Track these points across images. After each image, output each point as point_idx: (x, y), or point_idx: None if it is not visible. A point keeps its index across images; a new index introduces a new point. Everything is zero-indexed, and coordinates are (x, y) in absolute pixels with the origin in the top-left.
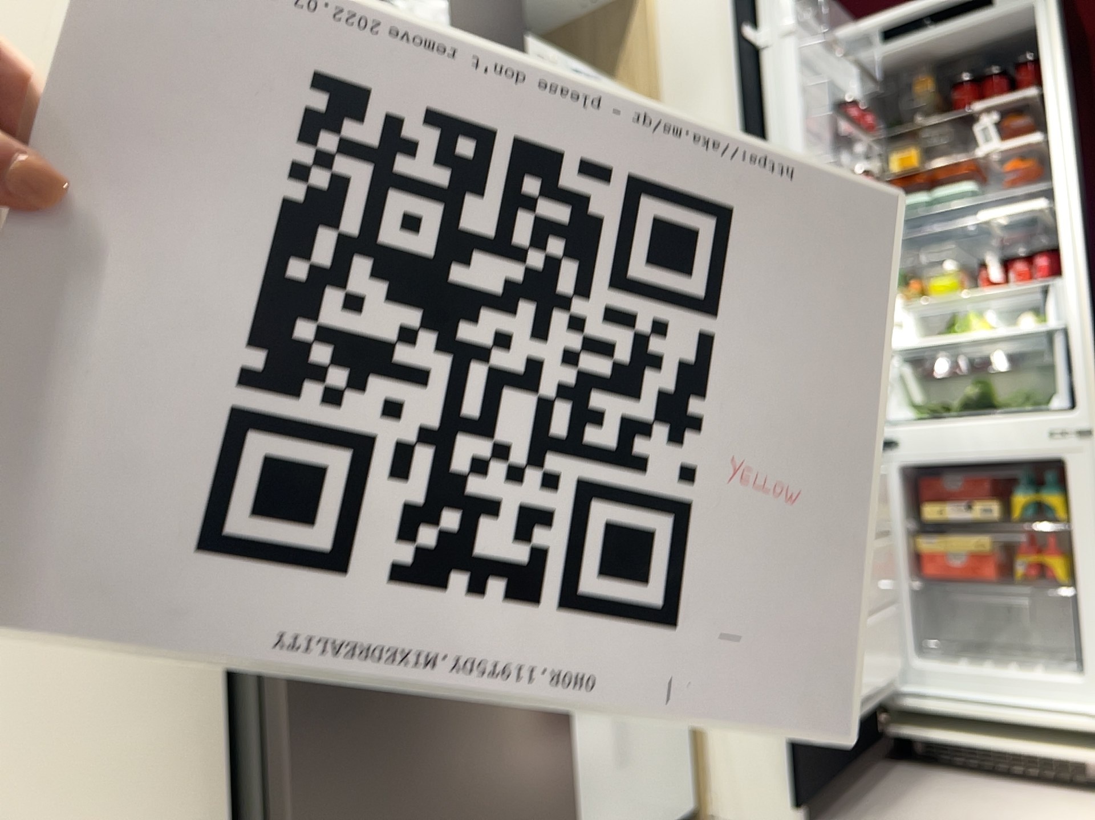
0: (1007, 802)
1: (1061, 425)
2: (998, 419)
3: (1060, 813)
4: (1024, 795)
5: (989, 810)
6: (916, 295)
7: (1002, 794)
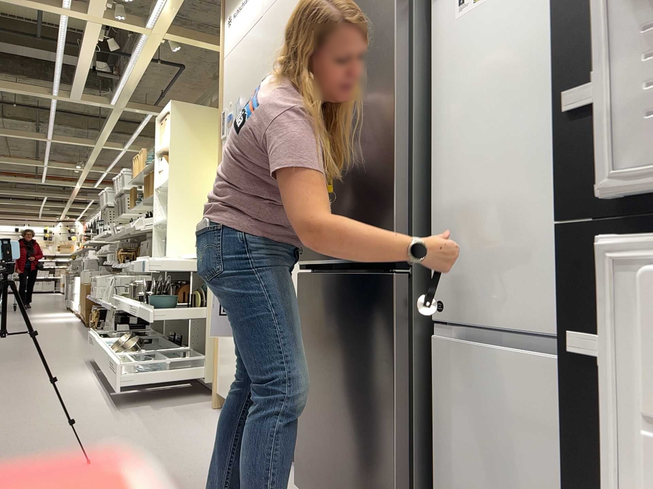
0: None
1: None
2: None
3: None
4: None
5: None
6: None
7: None
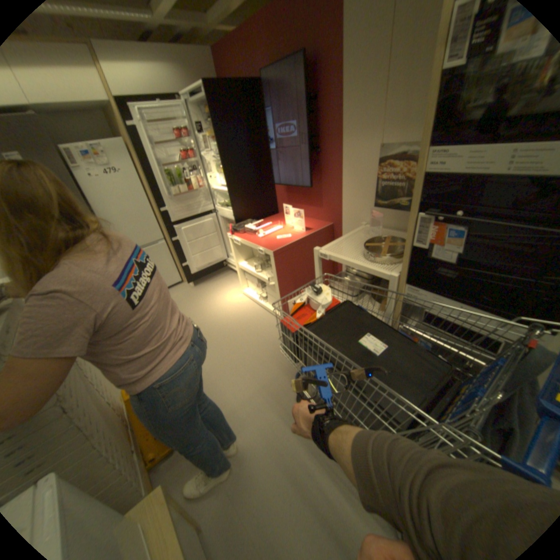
0: (232, 282)
1: (233, 215)
2: (230, 209)
3: (236, 285)
4: (237, 280)
5: (227, 283)
6: (221, 172)
7: (234, 280)
